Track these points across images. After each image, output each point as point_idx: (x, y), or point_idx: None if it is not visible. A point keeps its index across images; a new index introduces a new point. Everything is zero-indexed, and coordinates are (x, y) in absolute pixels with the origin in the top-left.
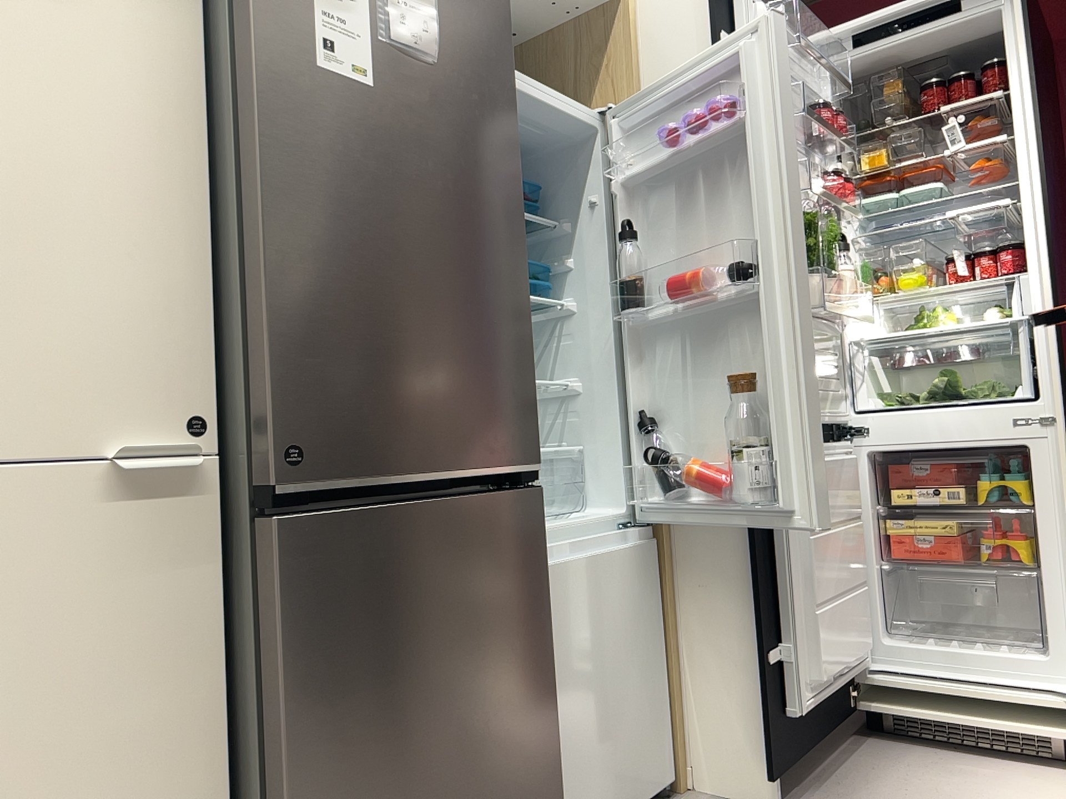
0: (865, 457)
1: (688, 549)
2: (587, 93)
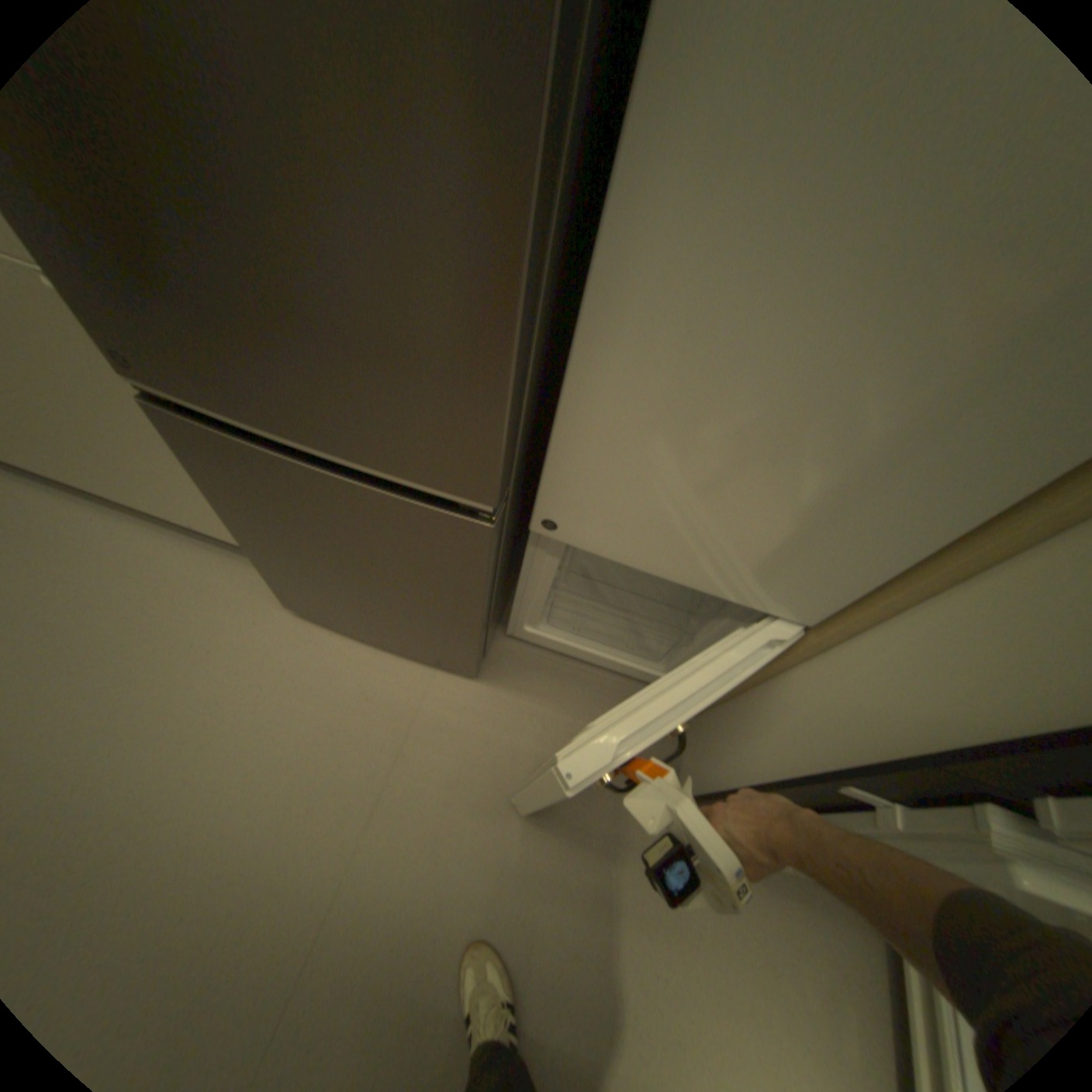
0: None
1: (816, 676)
2: None
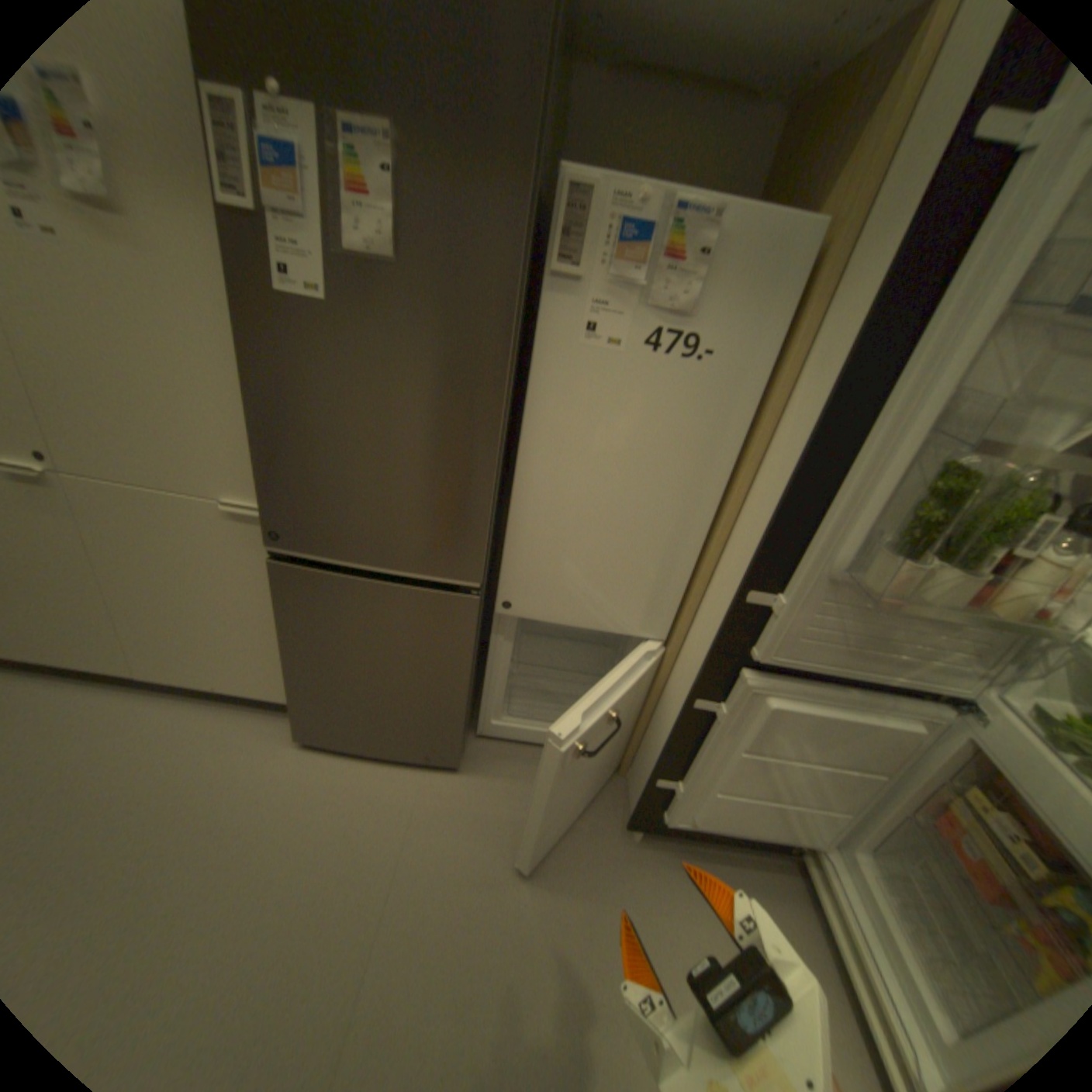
0: (966, 738)
1: (678, 672)
2: (833, 178)
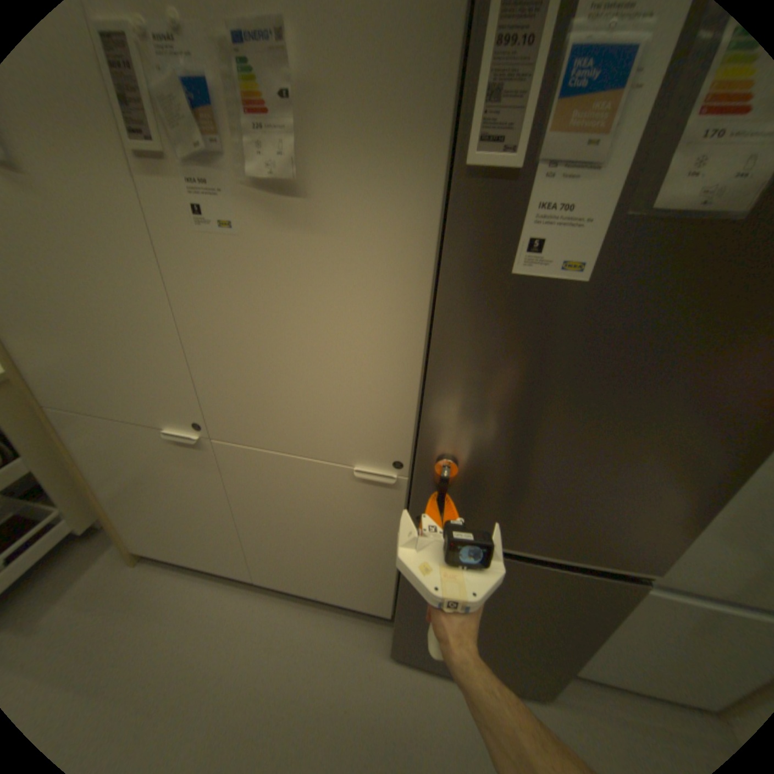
0: None
1: None
2: None
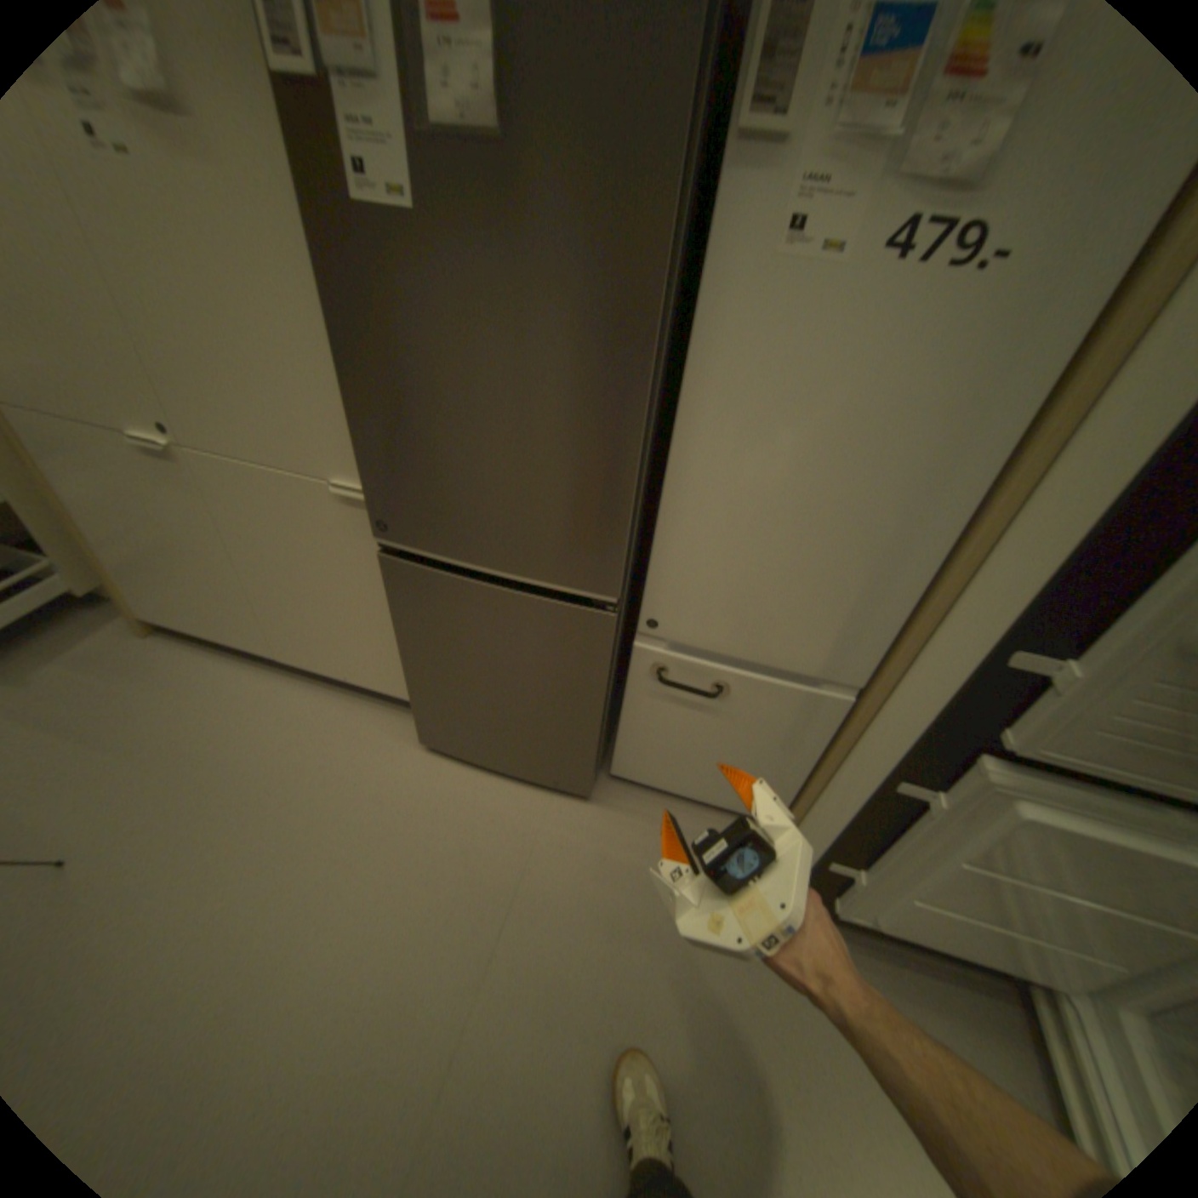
0: None
1: (876, 732)
2: None
